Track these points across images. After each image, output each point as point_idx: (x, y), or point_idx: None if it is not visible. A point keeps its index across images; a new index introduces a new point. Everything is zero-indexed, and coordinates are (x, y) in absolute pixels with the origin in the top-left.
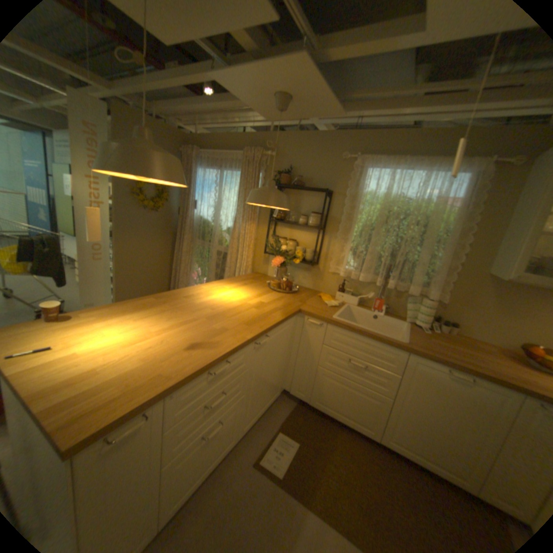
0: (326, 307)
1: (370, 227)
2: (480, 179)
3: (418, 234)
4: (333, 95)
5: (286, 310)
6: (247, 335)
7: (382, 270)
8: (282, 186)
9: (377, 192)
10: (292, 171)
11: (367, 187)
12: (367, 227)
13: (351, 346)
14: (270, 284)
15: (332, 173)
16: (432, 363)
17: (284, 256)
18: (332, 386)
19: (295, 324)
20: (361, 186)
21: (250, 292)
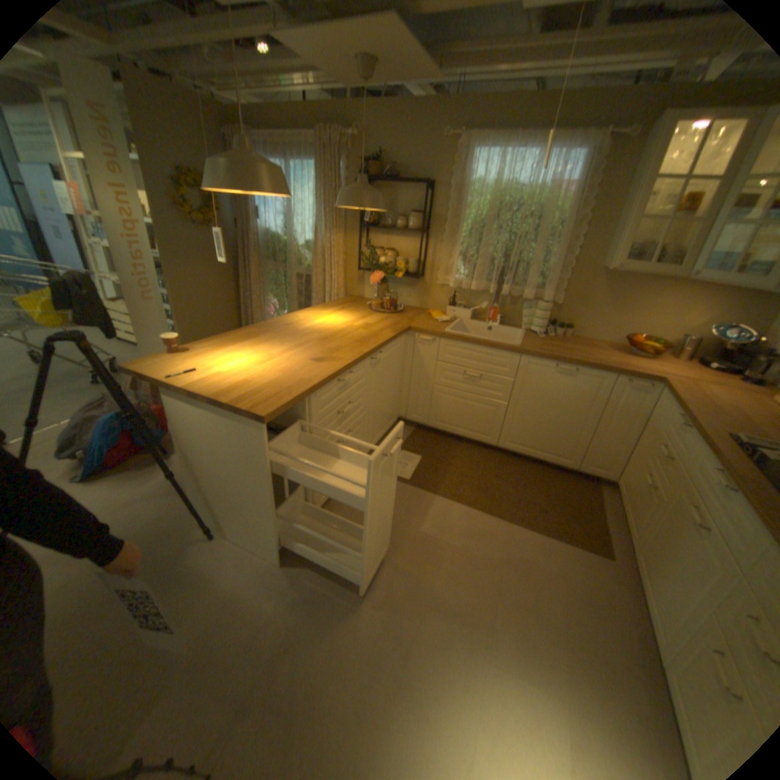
0: (437, 323)
1: (480, 225)
2: (594, 158)
3: (531, 229)
4: (427, 58)
5: (394, 329)
6: (362, 350)
7: (494, 275)
8: (371, 179)
9: (486, 180)
10: (382, 156)
11: (475, 174)
12: (477, 225)
13: (465, 358)
14: (371, 305)
15: (432, 157)
16: (540, 361)
17: (382, 271)
18: (448, 402)
19: (405, 345)
20: (467, 173)
21: (351, 316)
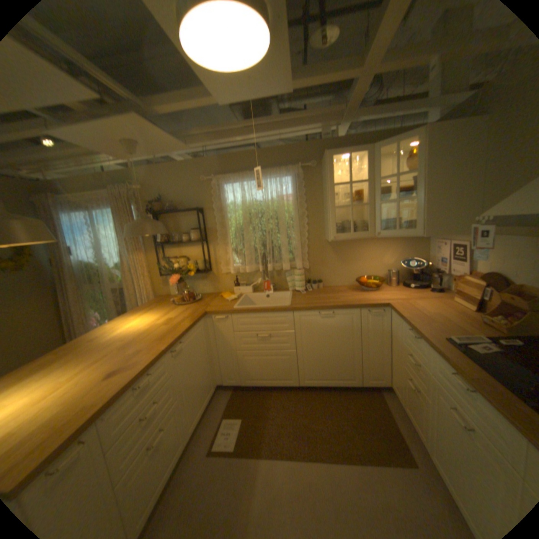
0: (228, 302)
1: (241, 230)
2: (296, 180)
3: (274, 226)
4: (172, 138)
5: (193, 317)
6: (160, 348)
7: (260, 259)
8: (157, 214)
9: (236, 202)
10: (162, 199)
11: (228, 200)
12: (238, 230)
13: (254, 324)
14: (174, 301)
15: (197, 194)
16: (307, 312)
17: (179, 273)
18: (252, 362)
19: (206, 326)
20: (223, 200)
21: (156, 314)
